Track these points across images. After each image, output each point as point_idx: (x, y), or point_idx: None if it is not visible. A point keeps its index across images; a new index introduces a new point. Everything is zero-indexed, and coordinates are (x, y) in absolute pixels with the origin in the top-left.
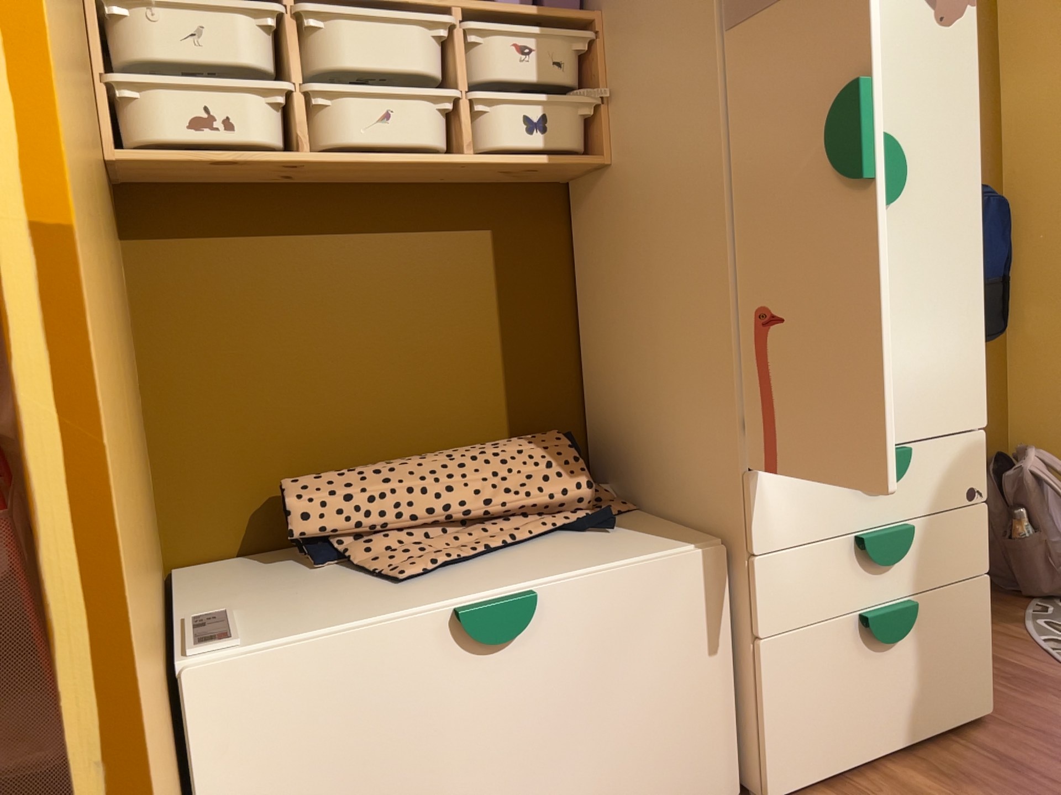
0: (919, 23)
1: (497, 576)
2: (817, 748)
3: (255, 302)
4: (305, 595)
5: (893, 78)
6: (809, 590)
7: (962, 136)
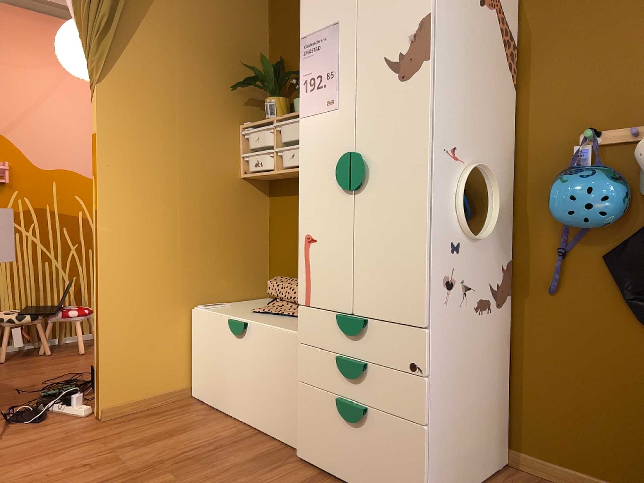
0: (388, 85)
1: (258, 318)
2: (316, 449)
3: (291, 216)
4: (243, 307)
5: (370, 119)
6: (316, 370)
7: (414, 143)
